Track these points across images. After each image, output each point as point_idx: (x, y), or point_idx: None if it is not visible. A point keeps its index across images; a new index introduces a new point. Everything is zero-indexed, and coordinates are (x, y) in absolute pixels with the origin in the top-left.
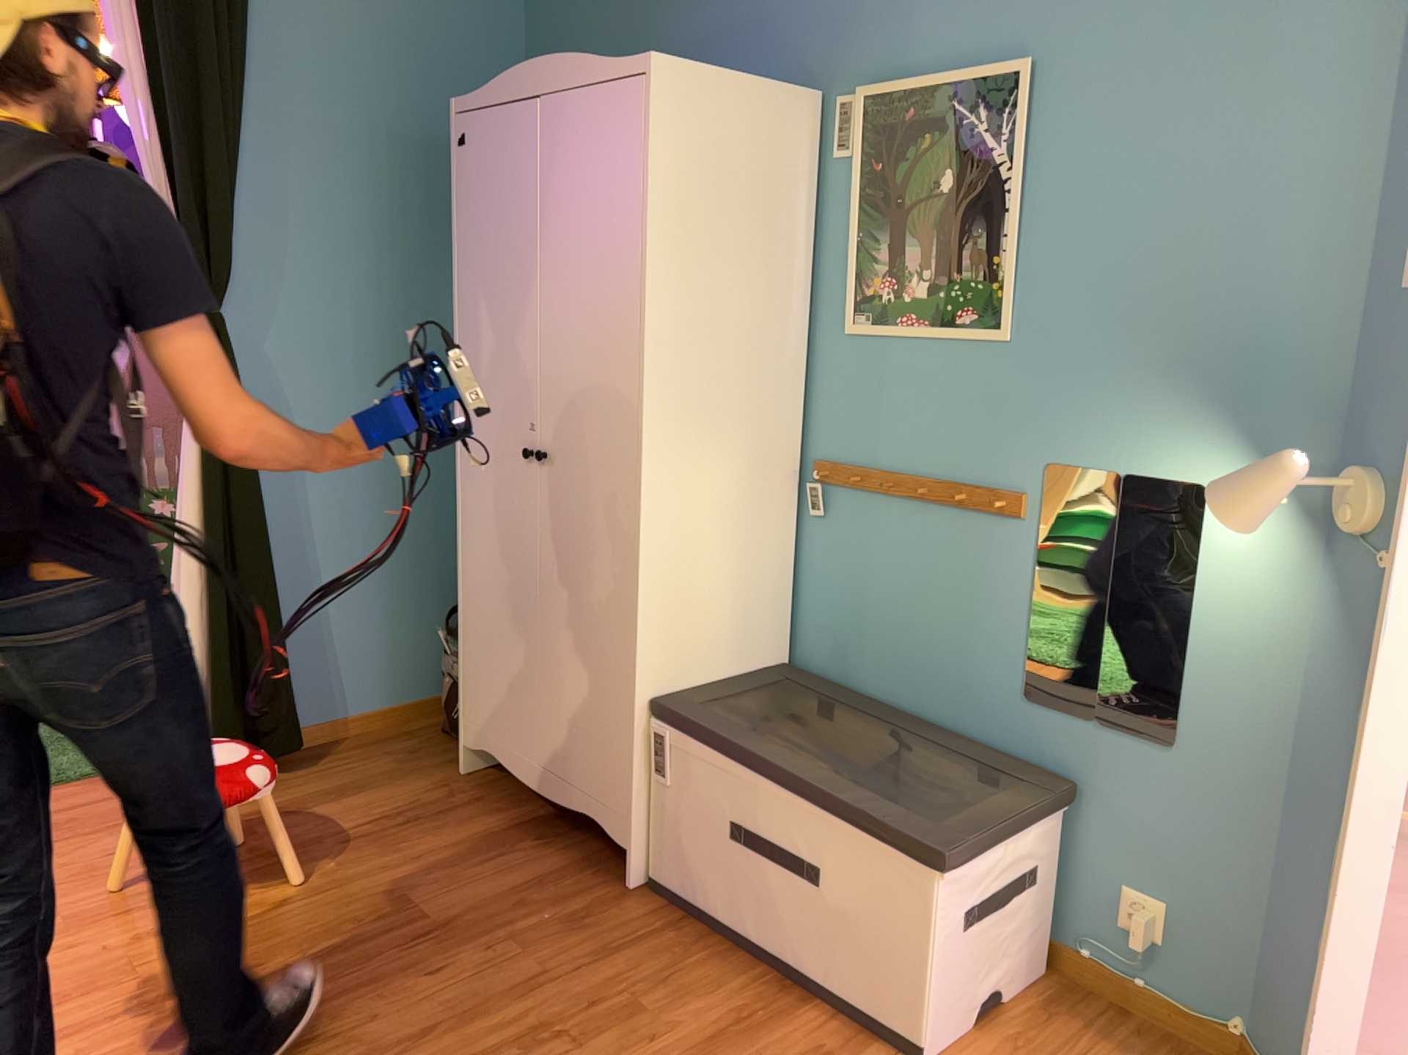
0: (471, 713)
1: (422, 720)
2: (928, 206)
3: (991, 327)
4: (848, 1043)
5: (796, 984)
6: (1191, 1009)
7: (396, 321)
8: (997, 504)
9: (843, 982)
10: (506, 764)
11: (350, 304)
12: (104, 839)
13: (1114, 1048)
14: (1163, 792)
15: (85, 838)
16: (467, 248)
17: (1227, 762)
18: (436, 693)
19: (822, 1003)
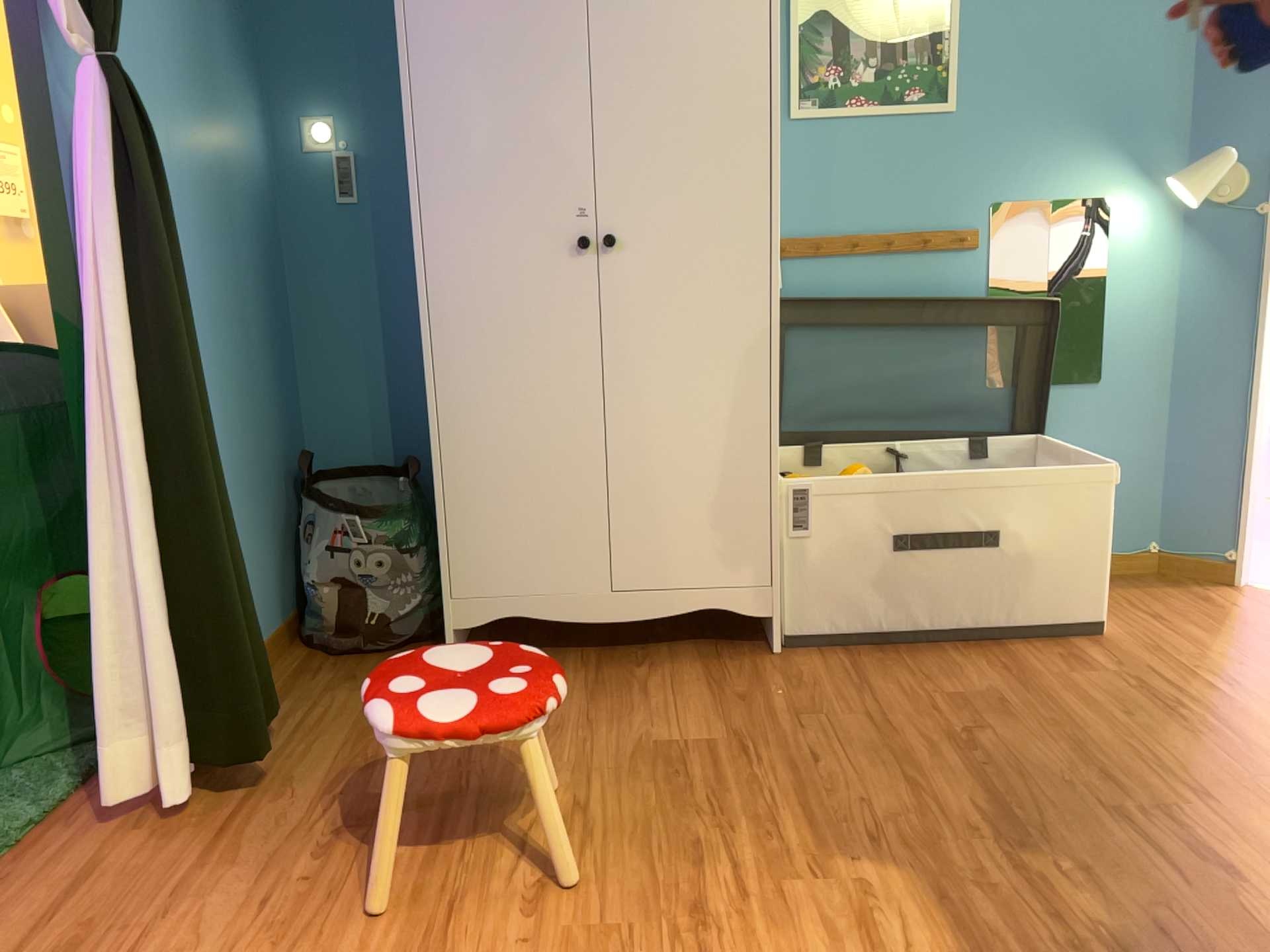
0: (472, 582)
1: (291, 655)
2: (872, 3)
3: (939, 102)
4: (1057, 648)
5: (976, 640)
6: (1125, 552)
7: (199, 128)
8: (966, 239)
9: (1019, 614)
10: (549, 615)
11: (164, 92)
12: (199, 903)
13: (1120, 590)
14: (1095, 417)
15: (164, 918)
16: (427, 11)
17: (1135, 380)
18: (281, 620)
19: (1006, 640)
